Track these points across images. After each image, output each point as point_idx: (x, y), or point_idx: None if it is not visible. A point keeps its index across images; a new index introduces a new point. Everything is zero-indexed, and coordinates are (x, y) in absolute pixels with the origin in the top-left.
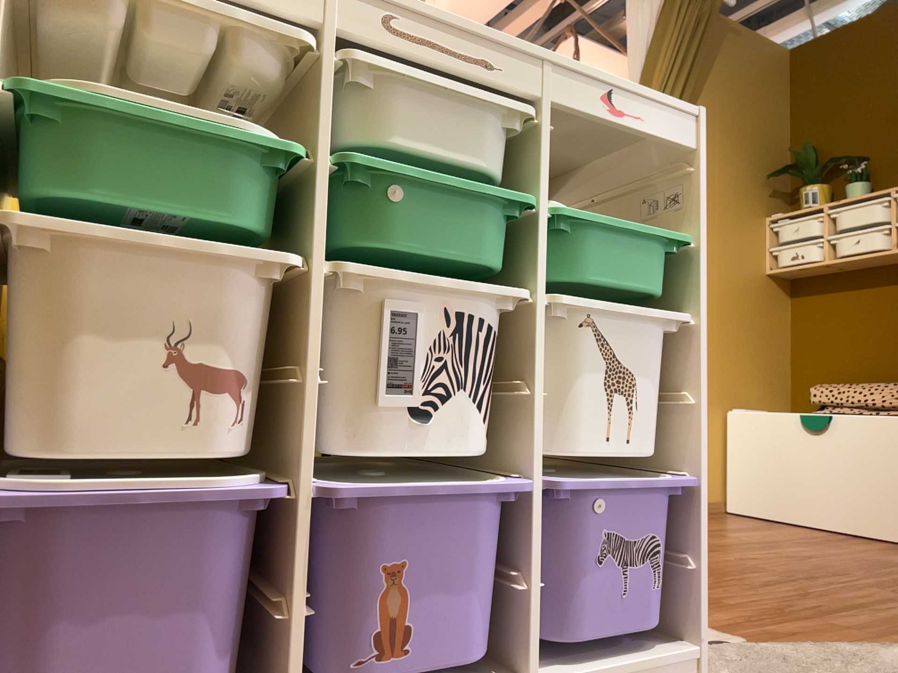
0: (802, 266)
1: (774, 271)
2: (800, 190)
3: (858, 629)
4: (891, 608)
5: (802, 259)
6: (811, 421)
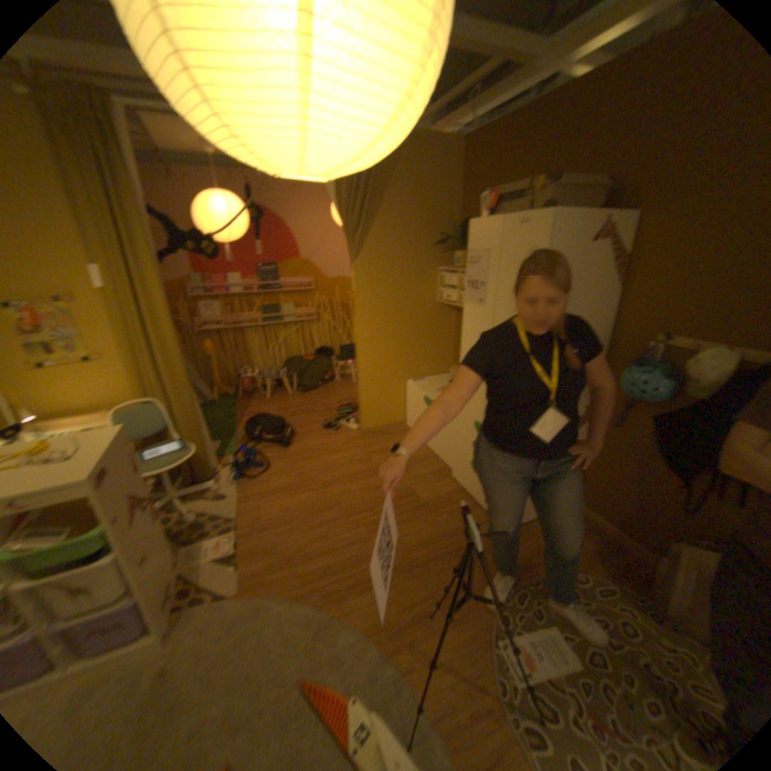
0: (451, 305)
1: (442, 303)
2: (456, 253)
3: (296, 585)
4: (340, 560)
5: (452, 300)
6: (426, 404)
